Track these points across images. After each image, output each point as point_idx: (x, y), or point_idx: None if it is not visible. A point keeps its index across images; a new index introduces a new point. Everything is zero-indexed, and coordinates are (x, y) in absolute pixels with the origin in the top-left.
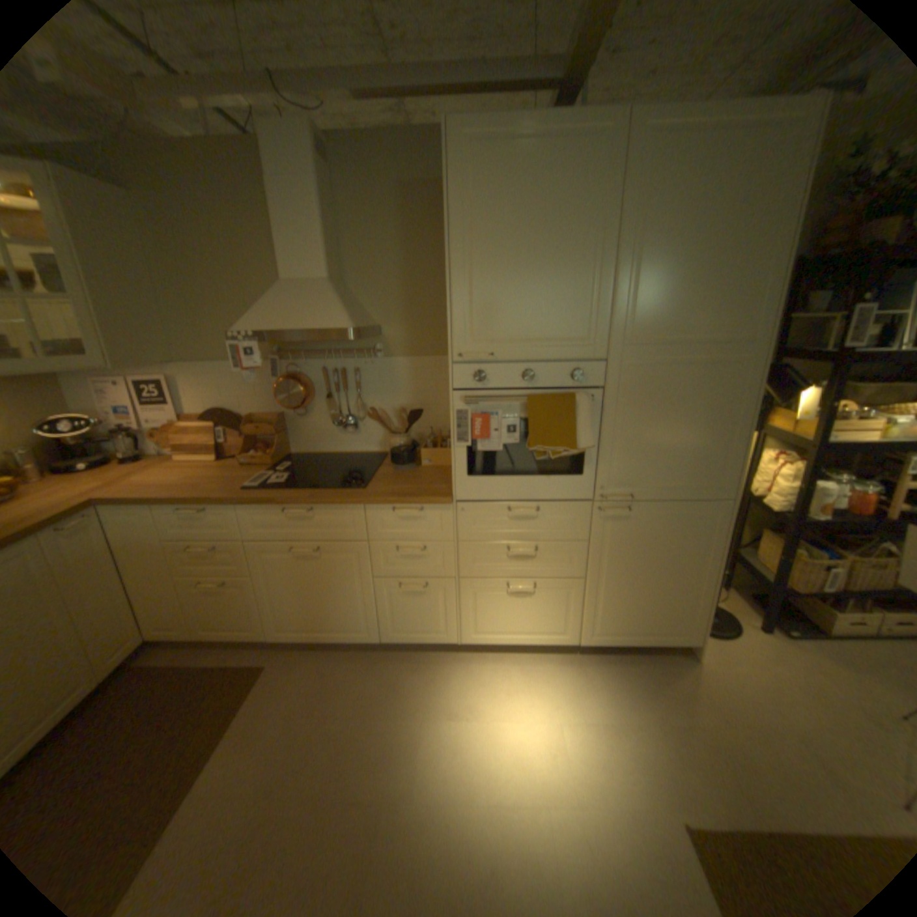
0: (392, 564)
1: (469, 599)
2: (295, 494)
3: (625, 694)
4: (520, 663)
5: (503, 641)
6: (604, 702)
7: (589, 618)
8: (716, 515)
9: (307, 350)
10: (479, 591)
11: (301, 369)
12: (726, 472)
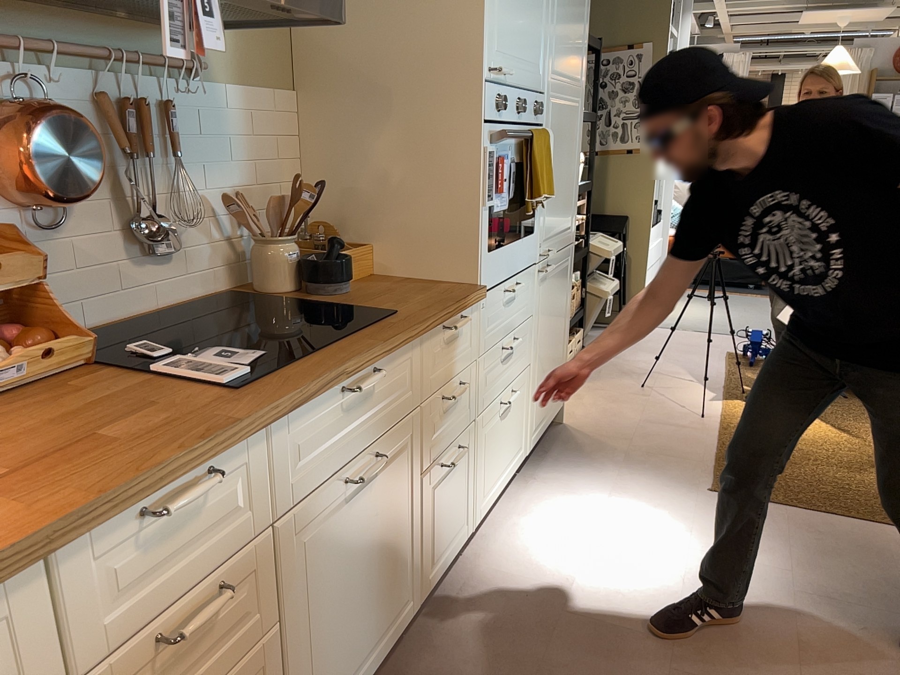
0: (436, 434)
1: (481, 447)
2: (348, 350)
3: (579, 468)
4: (506, 512)
5: (496, 492)
6: (583, 481)
7: (532, 412)
8: (570, 259)
9: (57, 40)
10: (486, 428)
11: (44, 92)
12: (573, 214)
